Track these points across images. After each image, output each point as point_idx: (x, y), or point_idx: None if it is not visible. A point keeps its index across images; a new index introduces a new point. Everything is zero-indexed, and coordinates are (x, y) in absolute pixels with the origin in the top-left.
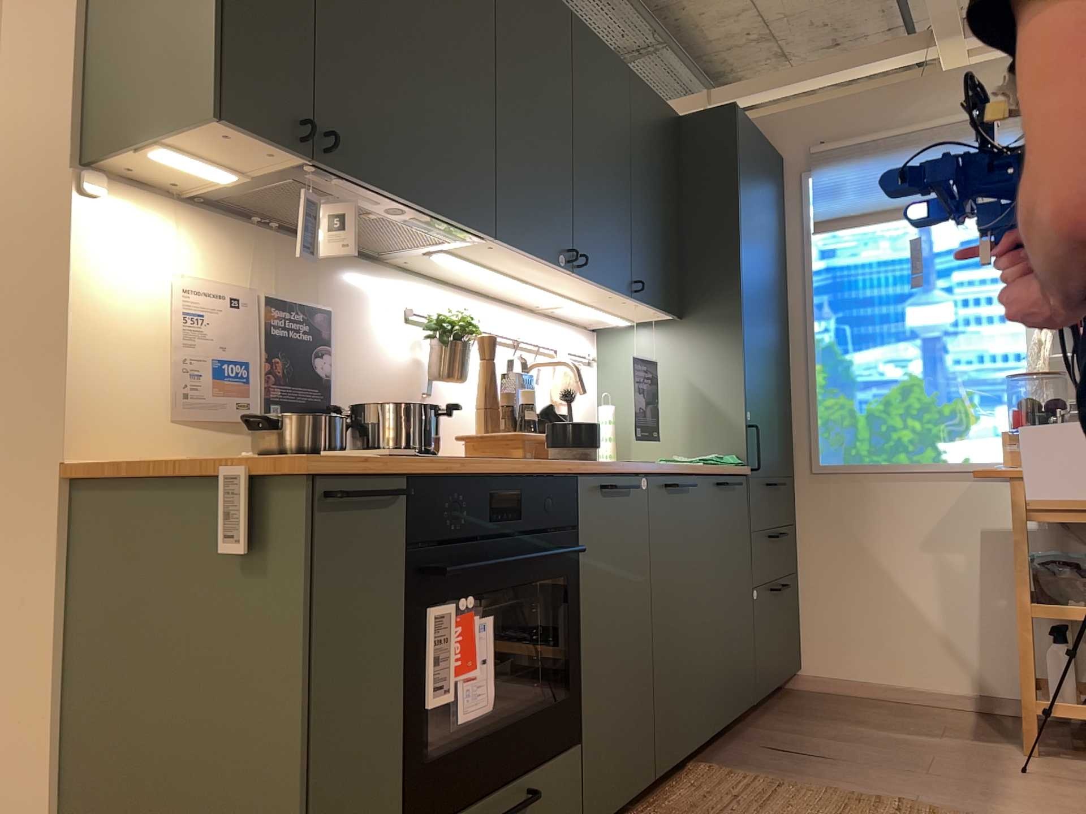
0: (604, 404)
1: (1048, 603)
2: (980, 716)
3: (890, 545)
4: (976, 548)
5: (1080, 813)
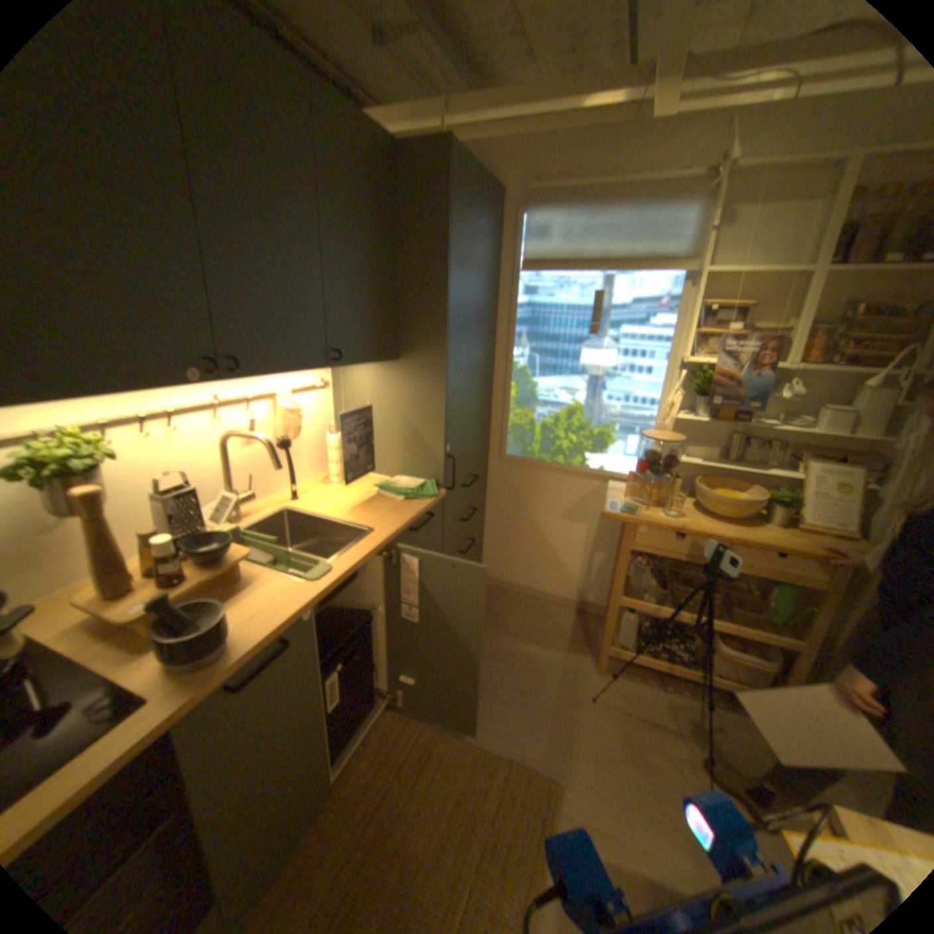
0: (330, 432)
1: (631, 593)
2: (577, 618)
3: (543, 513)
4: (595, 524)
5: (620, 765)
